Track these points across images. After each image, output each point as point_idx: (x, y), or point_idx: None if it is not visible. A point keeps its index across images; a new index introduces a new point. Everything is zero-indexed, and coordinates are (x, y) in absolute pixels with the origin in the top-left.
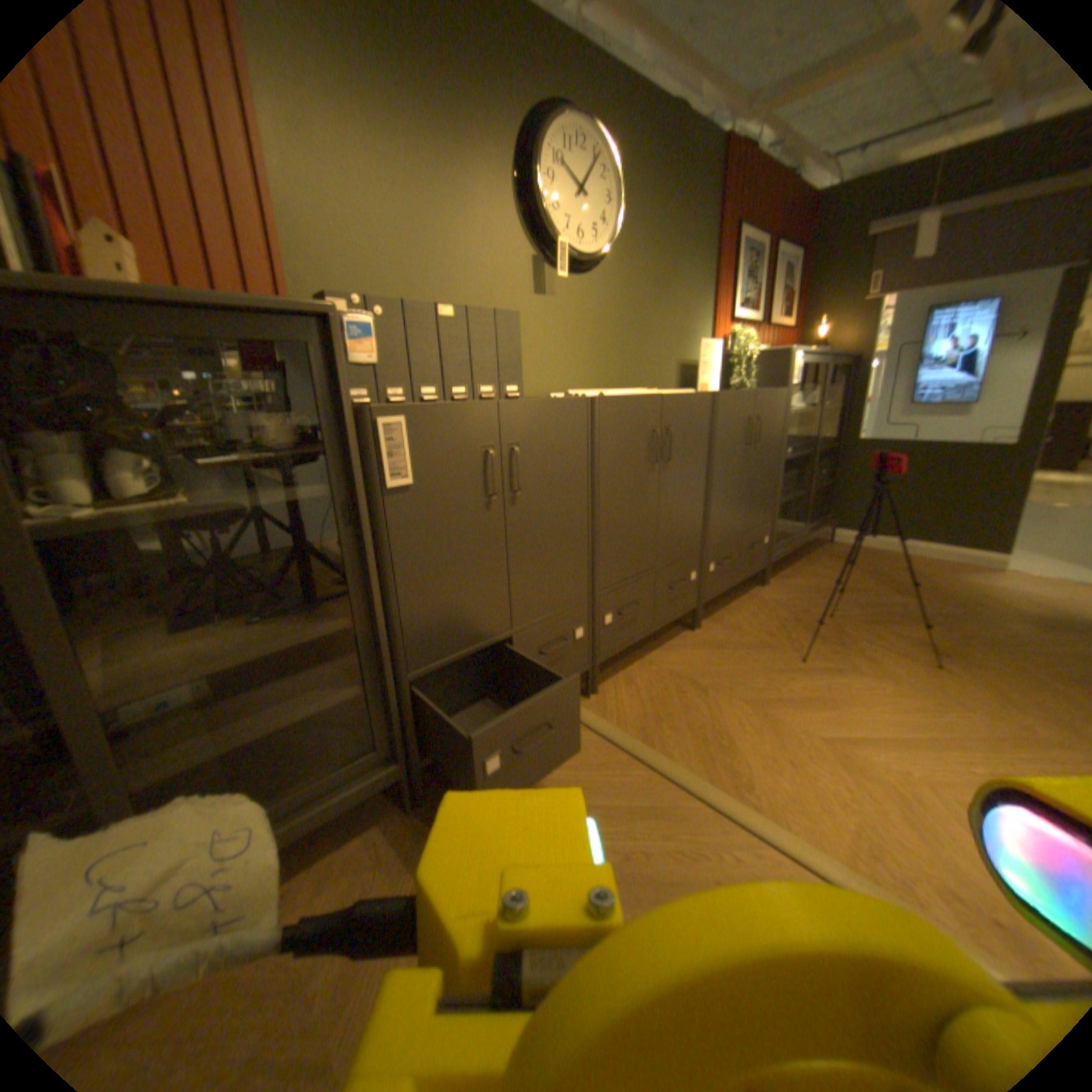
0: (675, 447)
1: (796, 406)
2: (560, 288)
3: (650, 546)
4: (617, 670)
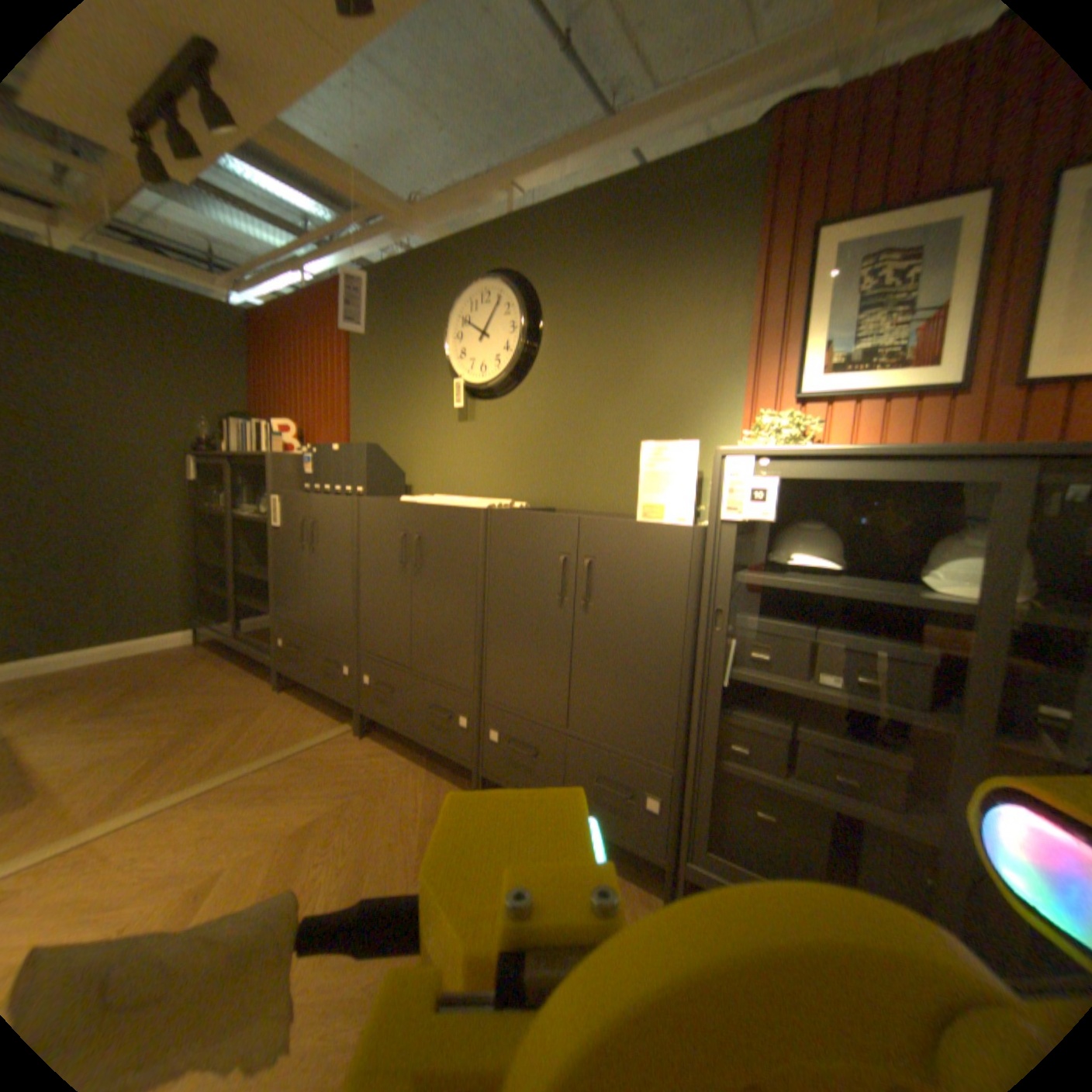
0: (431, 555)
1: (946, 591)
2: (480, 412)
3: (405, 641)
4: (393, 747)
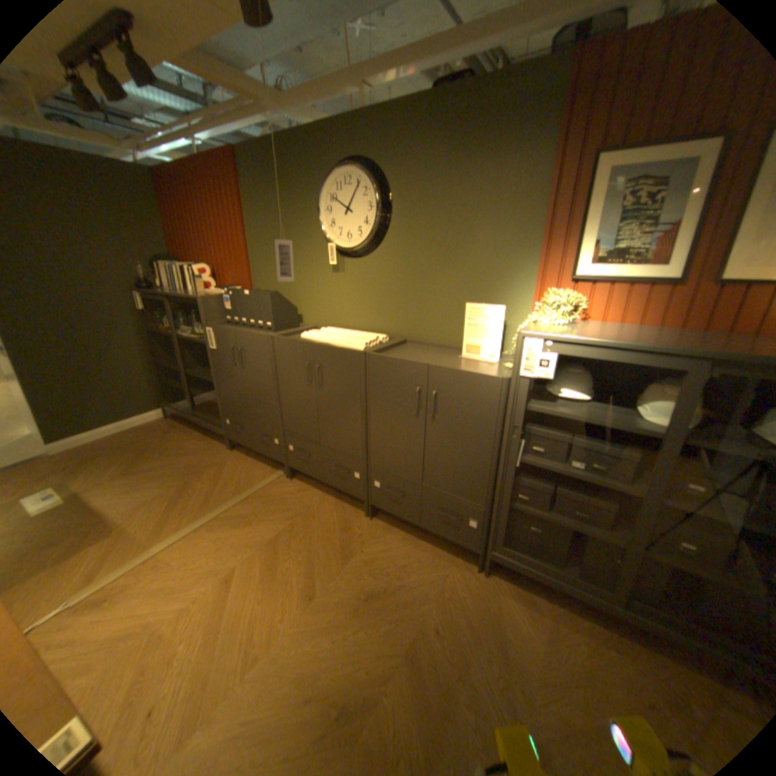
0: (328, 379)
1: (648, 420)
2: (348, 268)
3: (314, 429)
4: (311, 486)
